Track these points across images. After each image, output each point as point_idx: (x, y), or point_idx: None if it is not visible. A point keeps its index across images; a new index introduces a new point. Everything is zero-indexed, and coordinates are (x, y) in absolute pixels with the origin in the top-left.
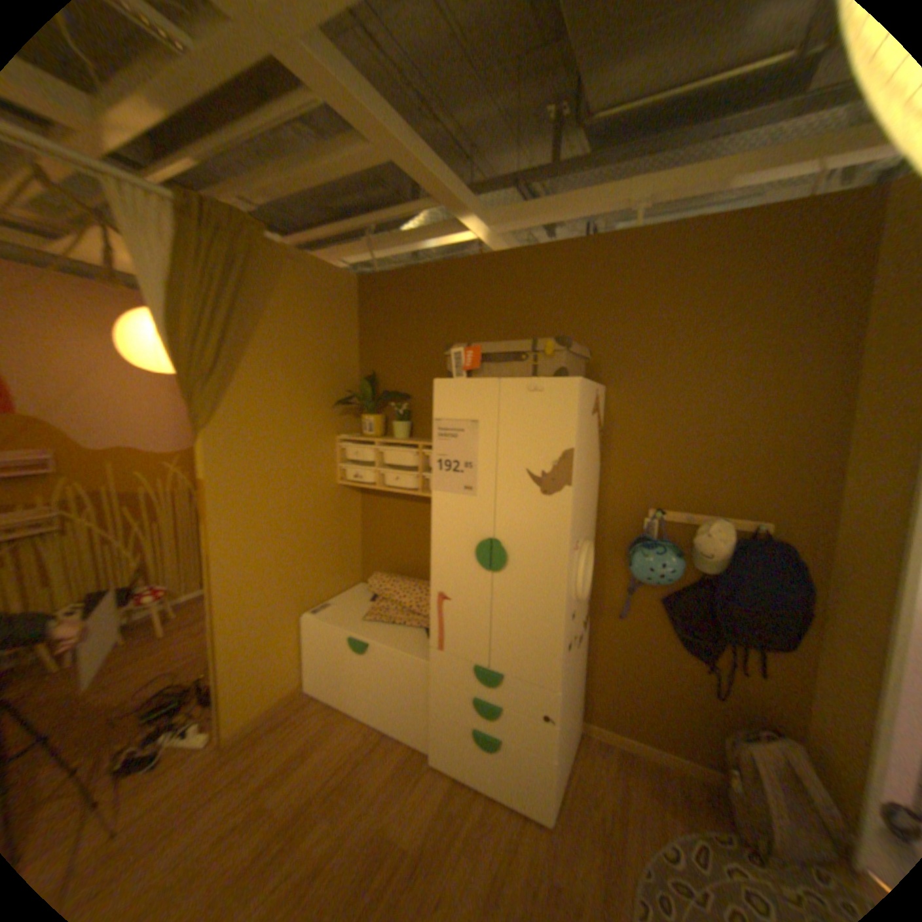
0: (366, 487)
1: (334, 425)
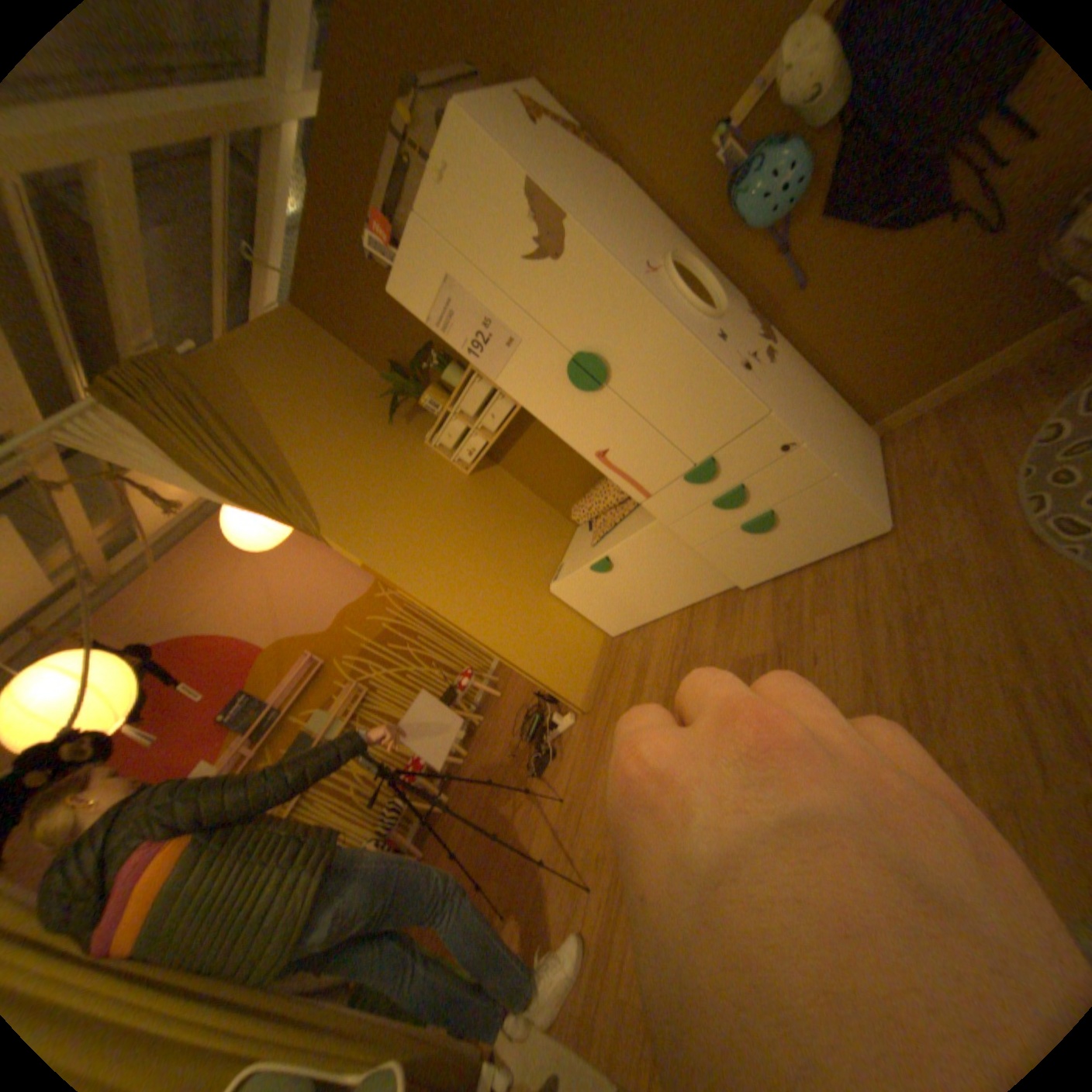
0: (485, 450)
1: (413, 433)
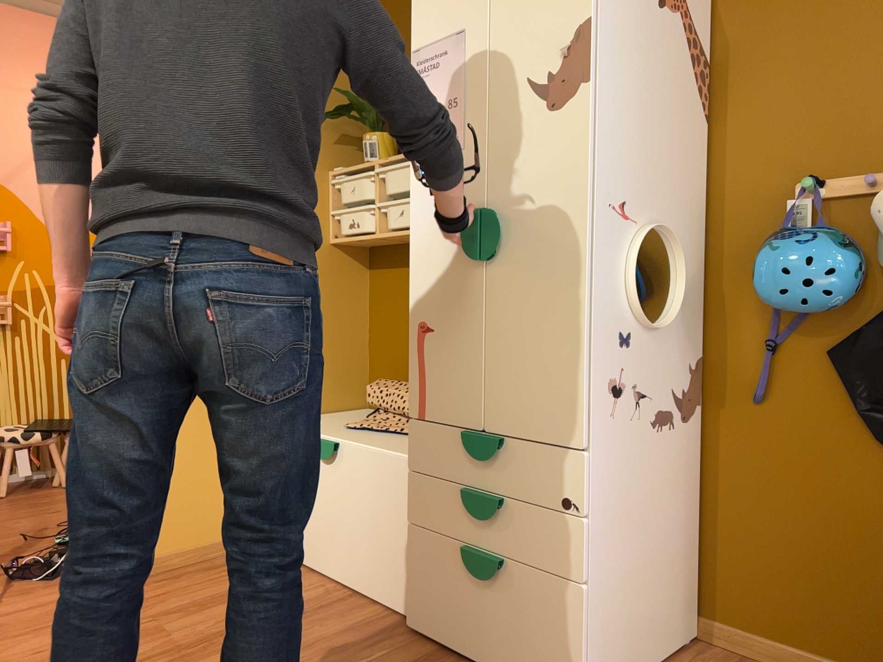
0: (363, 236)
1: (328, 154)
